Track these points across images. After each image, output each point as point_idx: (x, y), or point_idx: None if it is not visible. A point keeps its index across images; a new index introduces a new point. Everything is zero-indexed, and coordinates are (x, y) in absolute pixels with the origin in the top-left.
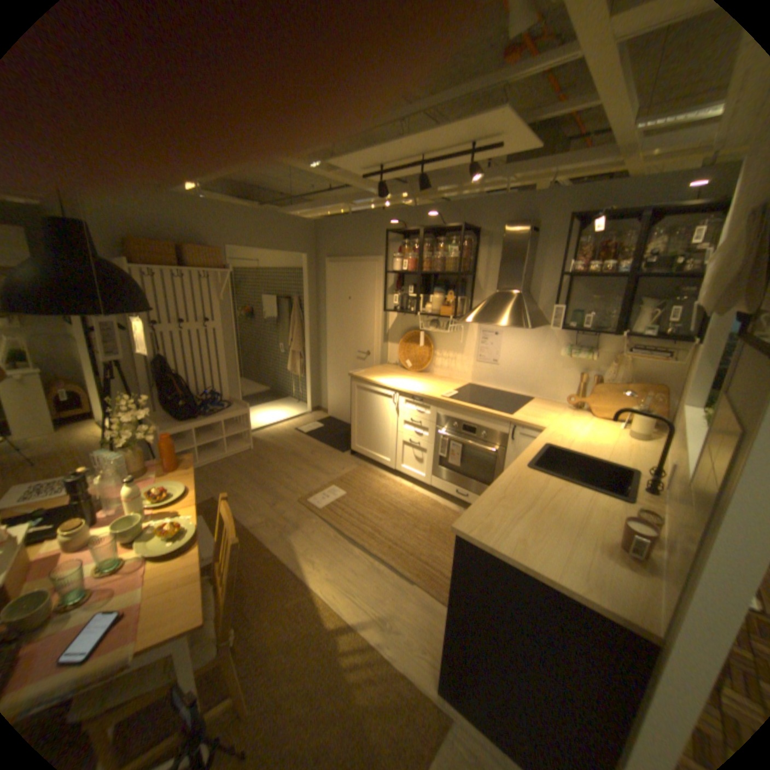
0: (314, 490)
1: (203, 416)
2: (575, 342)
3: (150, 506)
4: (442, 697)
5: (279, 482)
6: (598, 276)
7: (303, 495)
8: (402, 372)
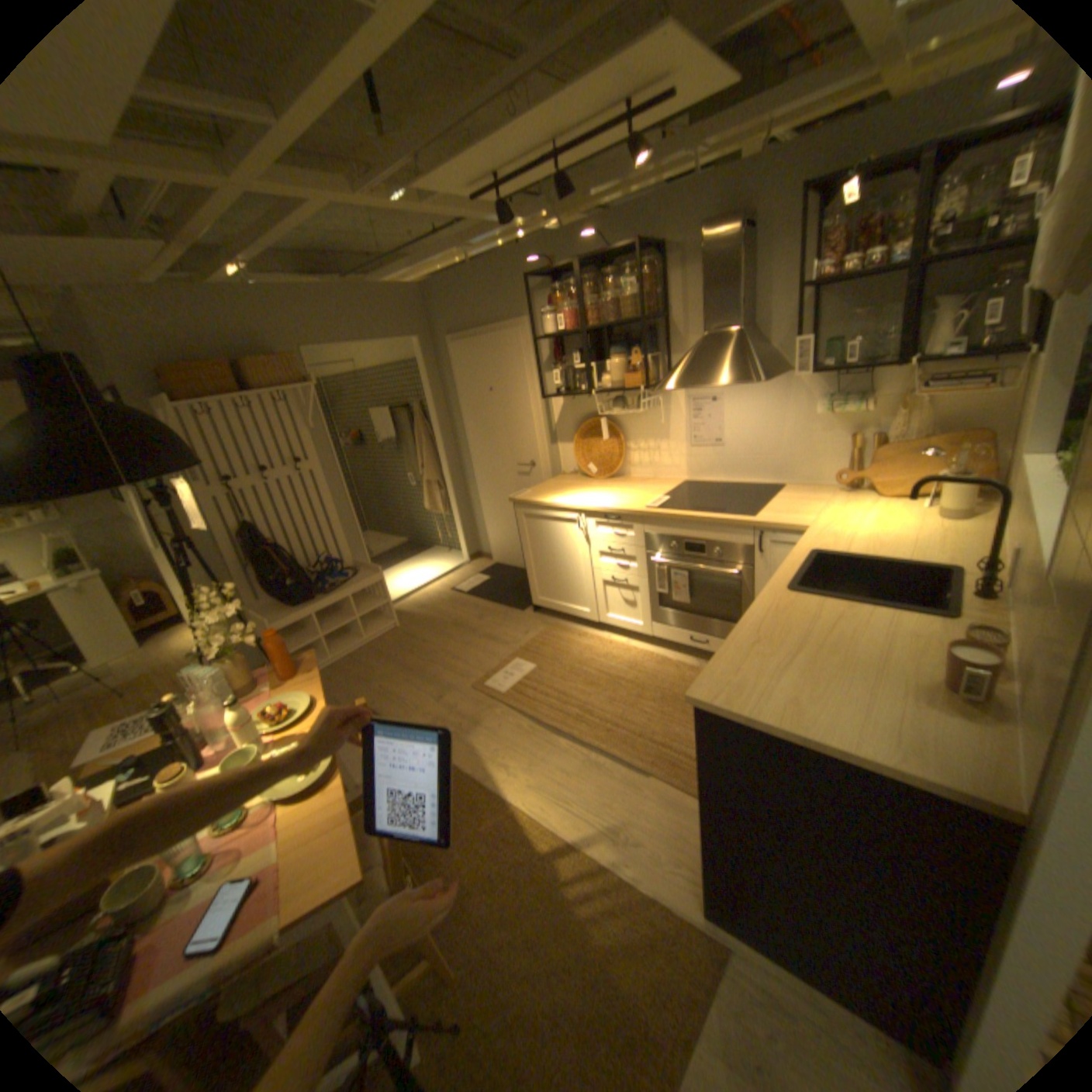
0: (491, 670)
1: (322, 595)
2: (836, 391)
3: (268, 731)
4: (711, 924)
5: (441, 668)
6: (859, 279)
7: (477, 680)
8: (584, 483)
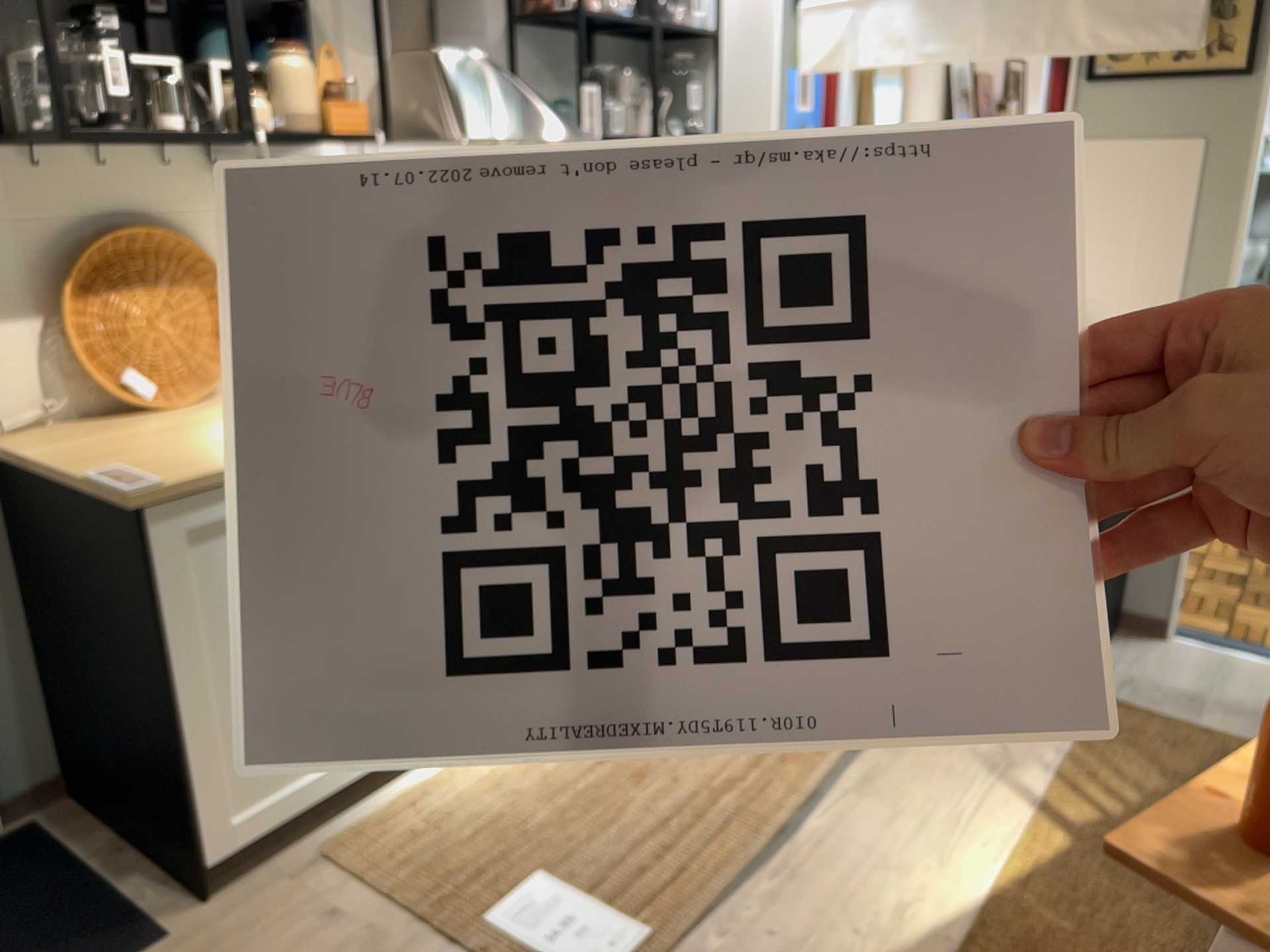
0: None
1: None
2: None
3: None
4: None
5: None
6: (548, 28)
7: None
8: (185, 419)
